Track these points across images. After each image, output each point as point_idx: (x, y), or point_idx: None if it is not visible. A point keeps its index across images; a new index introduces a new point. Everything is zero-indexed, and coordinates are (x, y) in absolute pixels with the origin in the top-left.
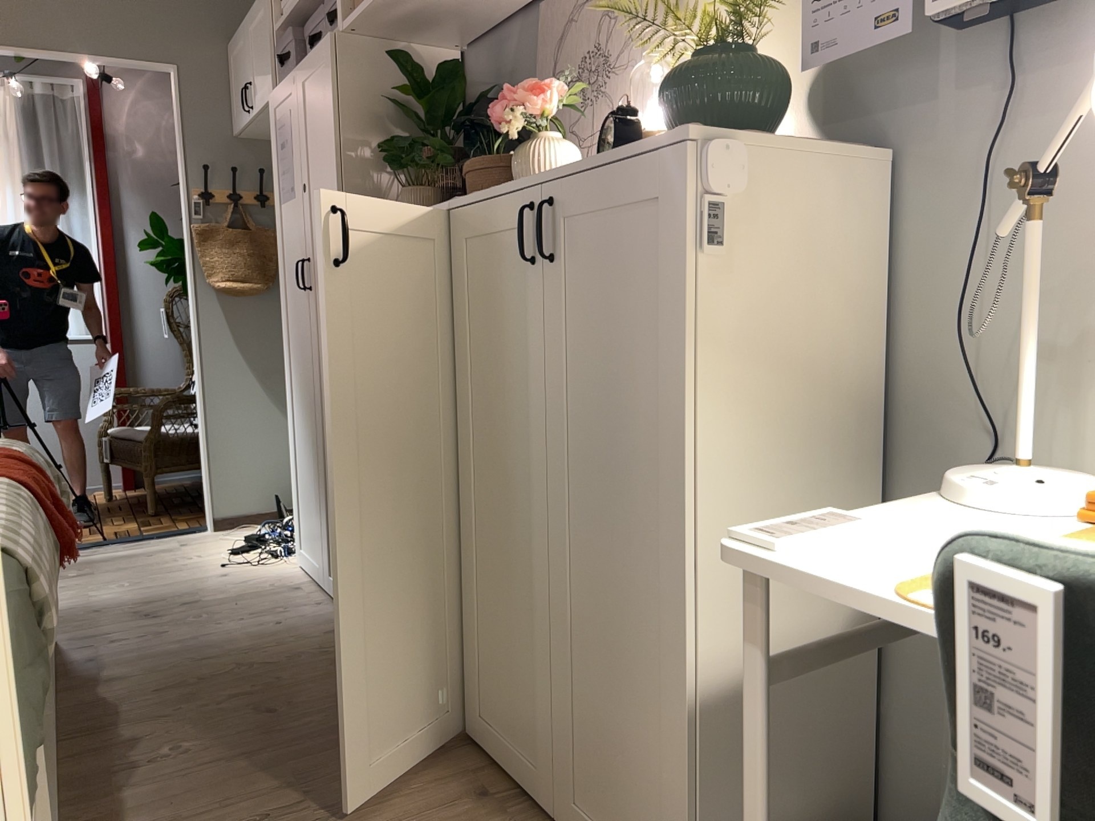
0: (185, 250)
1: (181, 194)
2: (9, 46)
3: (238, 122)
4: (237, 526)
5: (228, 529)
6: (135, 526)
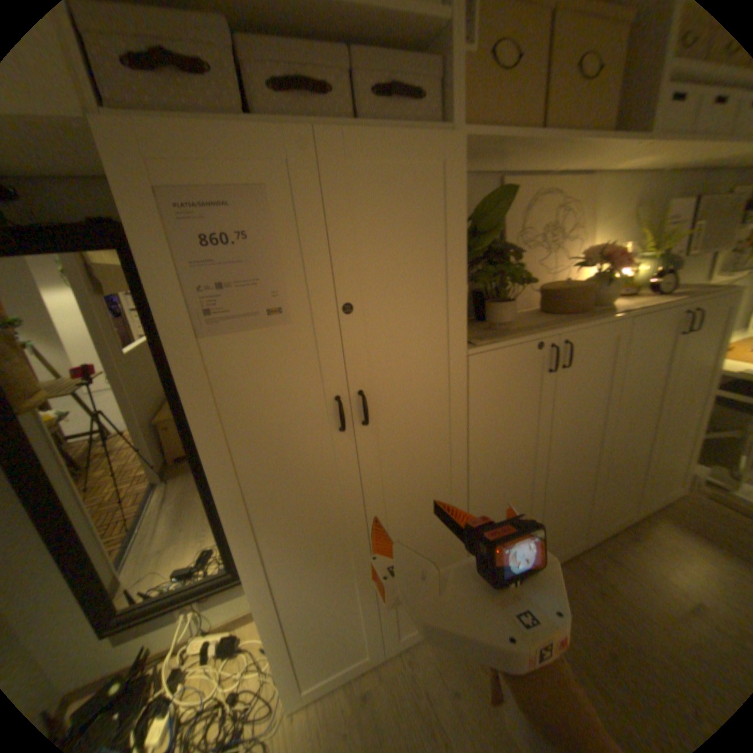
0: None
1: None
2: None
3: None
4: None
5: None
6: None
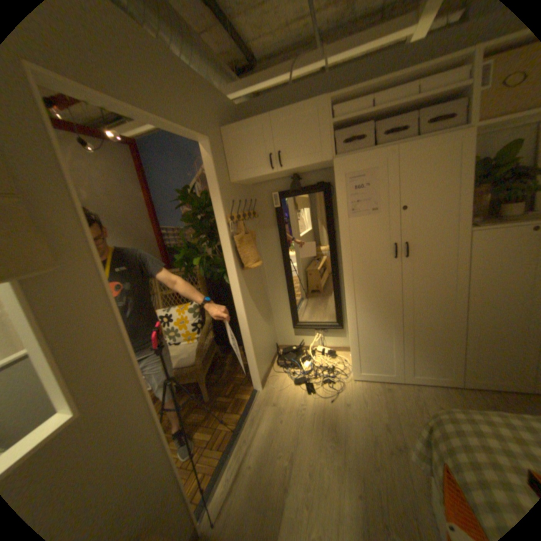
0: (224, 252)
1: (217, 220)
2: (133, 109)
3: (245, 175)
4: (266, 381)
5: (266, 385)
6: (219, 413)
